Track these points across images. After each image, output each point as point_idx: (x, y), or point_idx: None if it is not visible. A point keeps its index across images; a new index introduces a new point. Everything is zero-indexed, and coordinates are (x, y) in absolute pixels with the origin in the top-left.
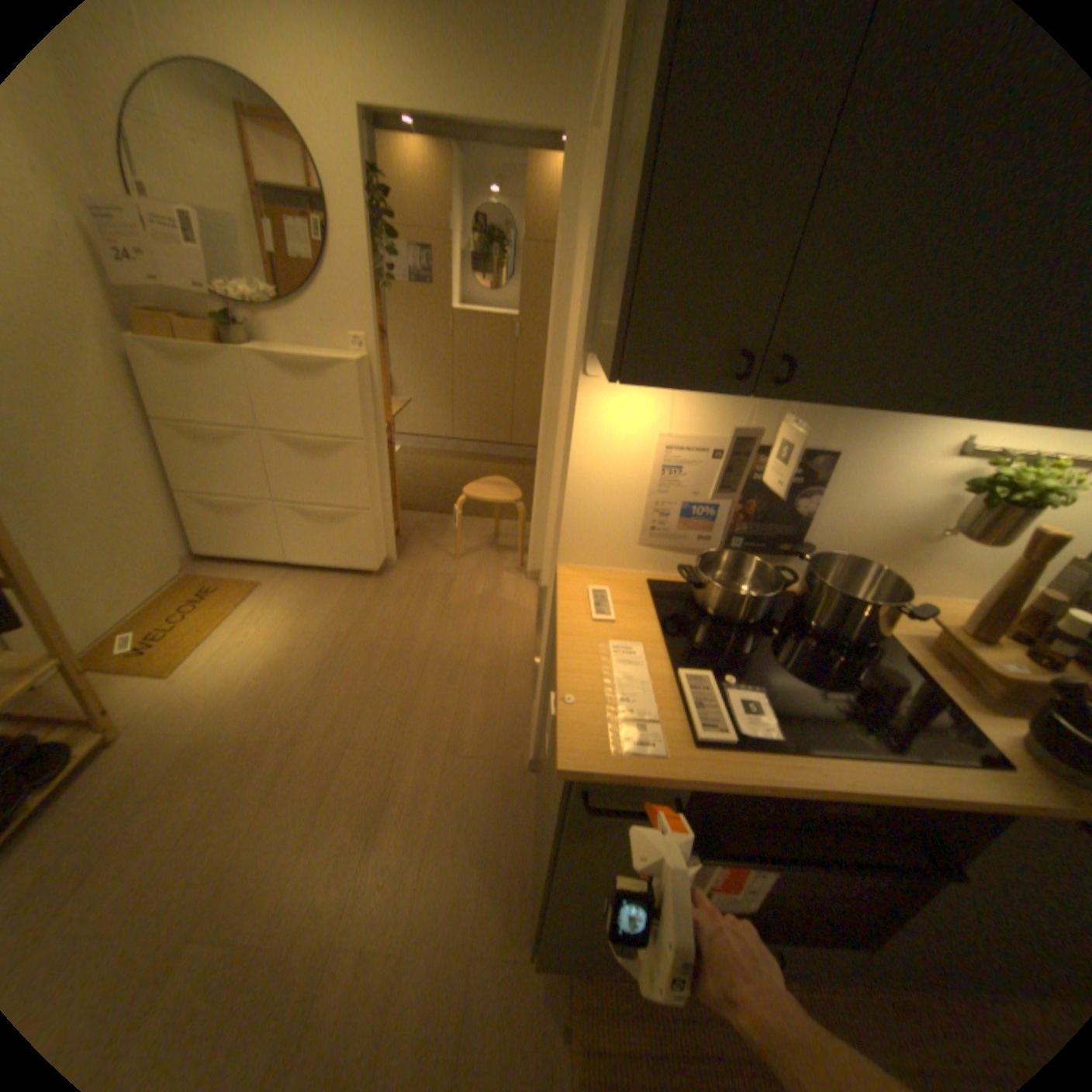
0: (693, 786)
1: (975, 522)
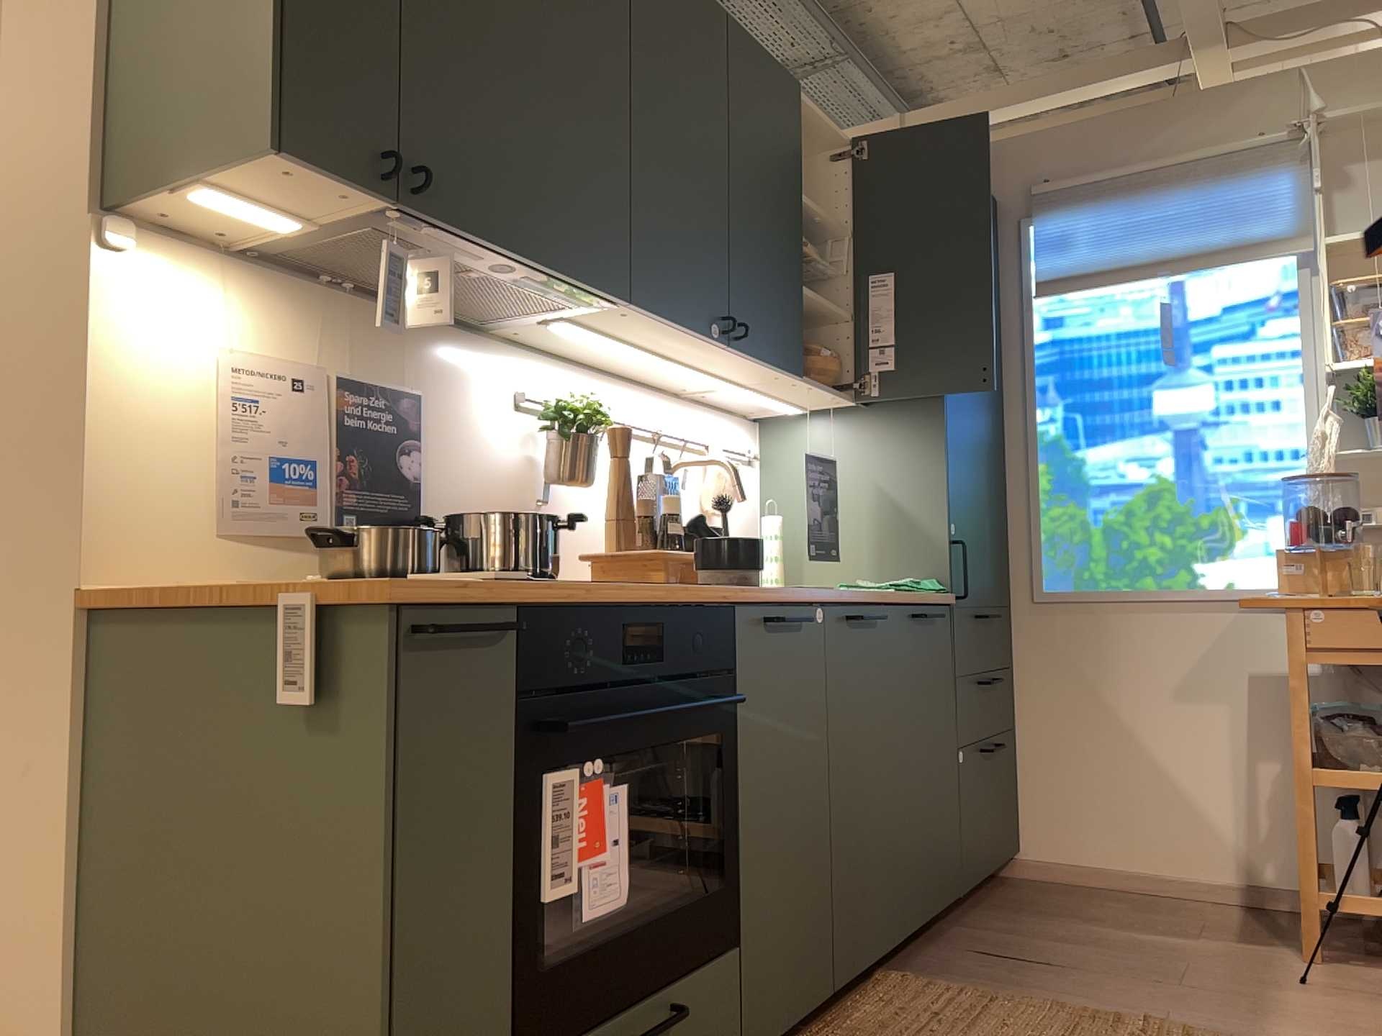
0: (521, 592)
1: (558, 467)
